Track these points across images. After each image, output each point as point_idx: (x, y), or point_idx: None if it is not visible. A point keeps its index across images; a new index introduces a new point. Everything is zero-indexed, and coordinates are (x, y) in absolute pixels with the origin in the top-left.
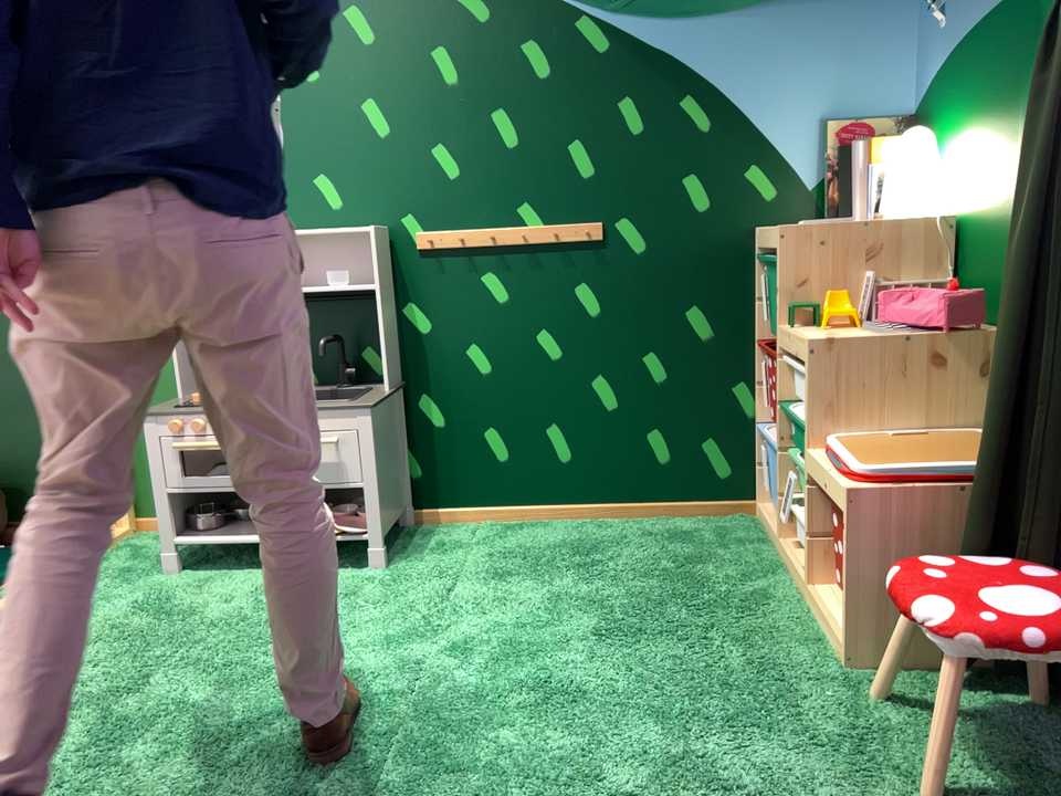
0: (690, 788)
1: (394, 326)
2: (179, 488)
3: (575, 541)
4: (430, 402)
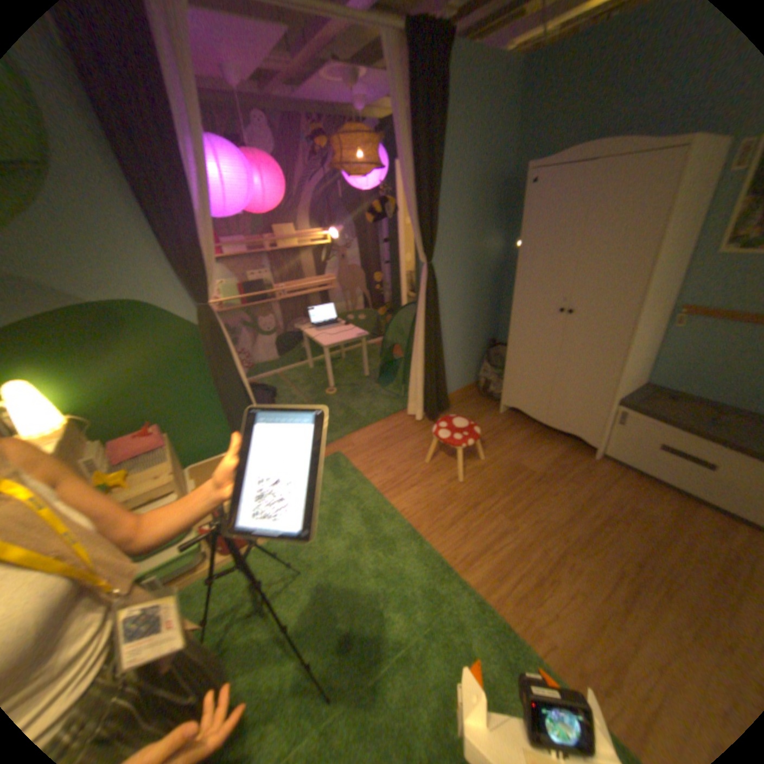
0: (358, 548)
1: None
2: None
3: None
4: None
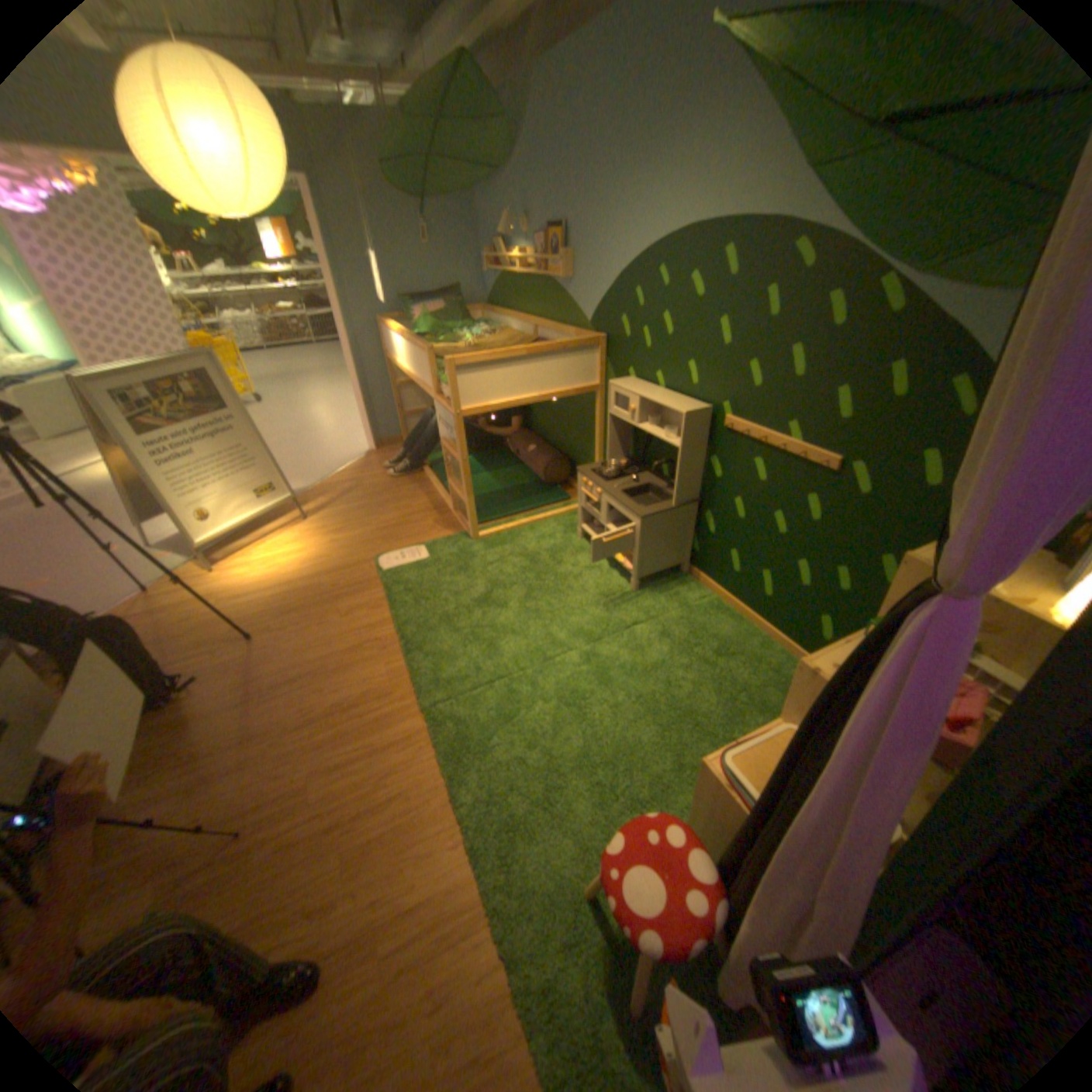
0: (540, 783)
1: (702, 467)
2: (582, 508)
3: (731, 643)
4: (709, 519)
